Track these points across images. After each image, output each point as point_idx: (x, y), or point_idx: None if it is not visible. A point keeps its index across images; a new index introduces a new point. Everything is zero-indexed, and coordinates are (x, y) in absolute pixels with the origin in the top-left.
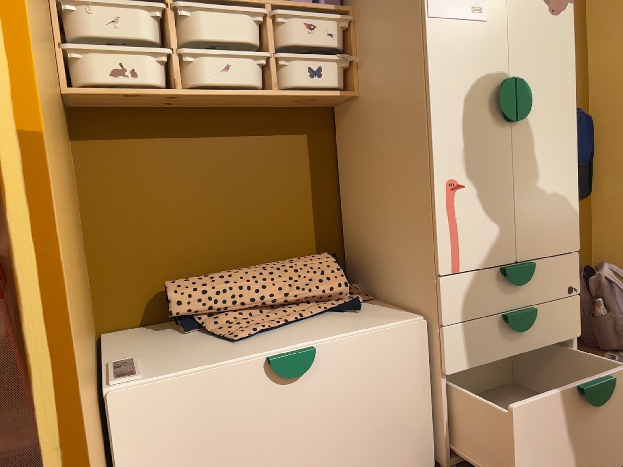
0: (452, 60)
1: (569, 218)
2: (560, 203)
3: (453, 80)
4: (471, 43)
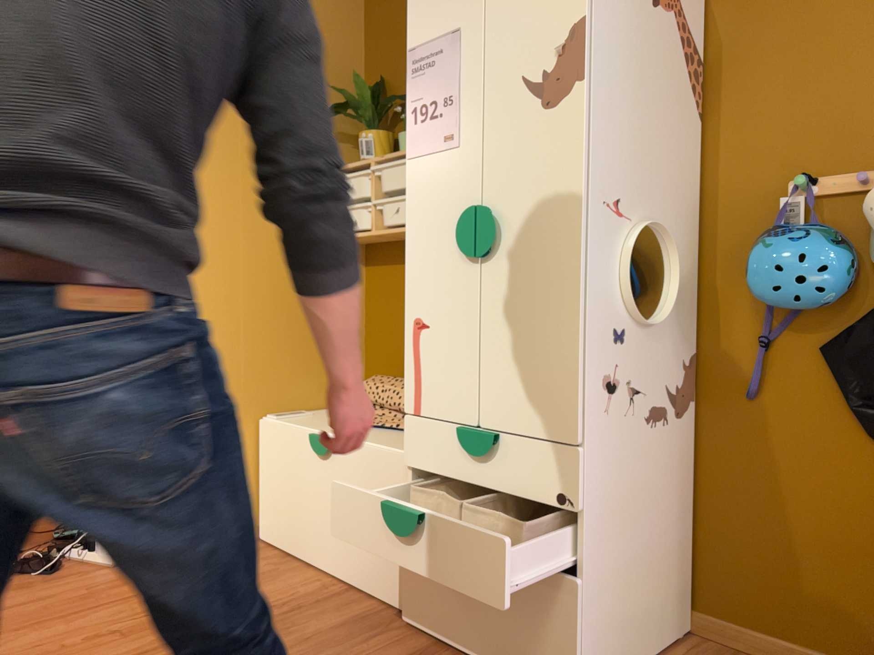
0: (424, 195)
1: (561, 392)
2: (547, 369)
3: (423, 215)
4: (442, 174)
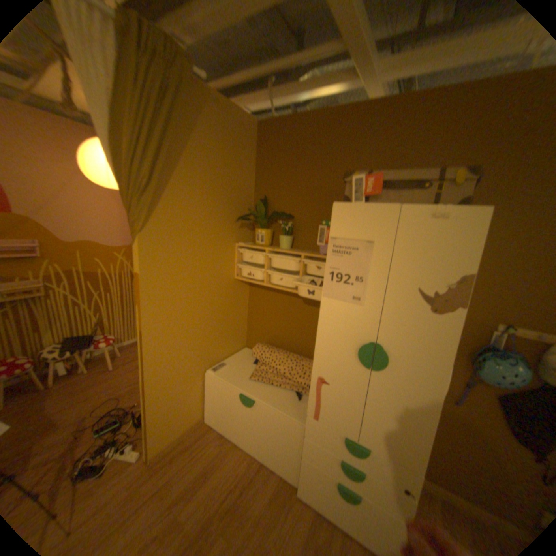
0: (333, 320)
1: (416, 450)
2: (408, 436)
3: (331, 330)
4: (348, 315)
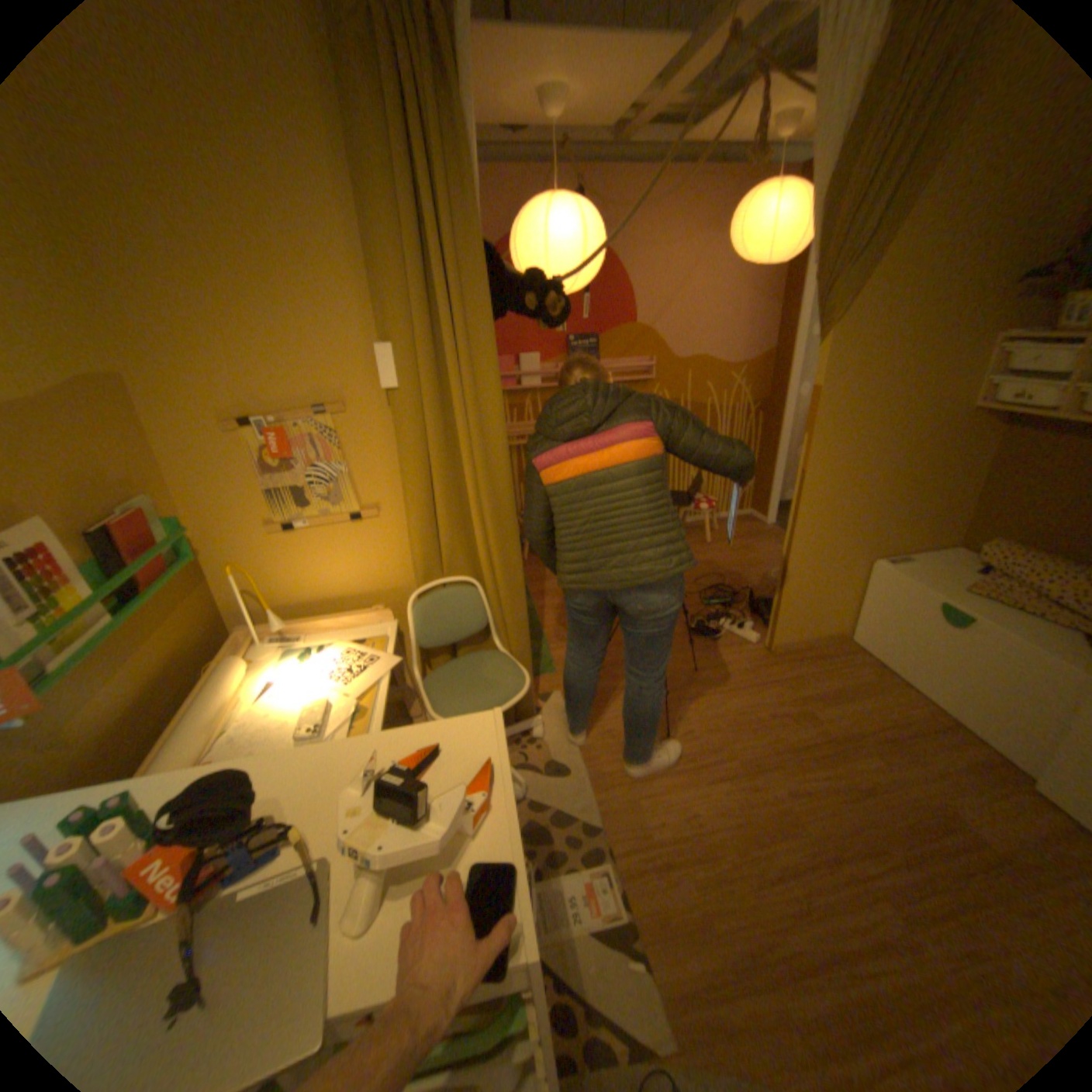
0: None
1: None
2: None
3: None
4: None
